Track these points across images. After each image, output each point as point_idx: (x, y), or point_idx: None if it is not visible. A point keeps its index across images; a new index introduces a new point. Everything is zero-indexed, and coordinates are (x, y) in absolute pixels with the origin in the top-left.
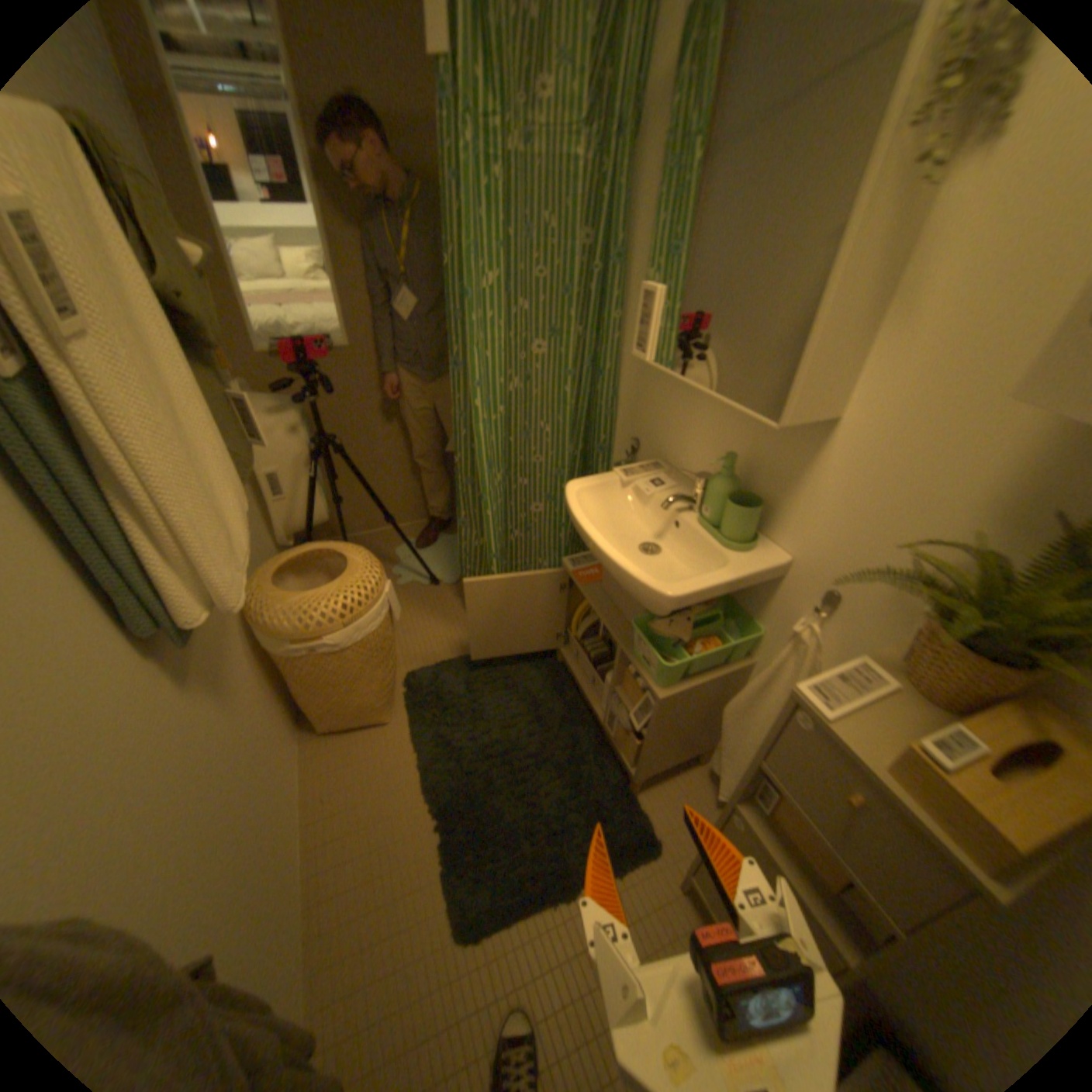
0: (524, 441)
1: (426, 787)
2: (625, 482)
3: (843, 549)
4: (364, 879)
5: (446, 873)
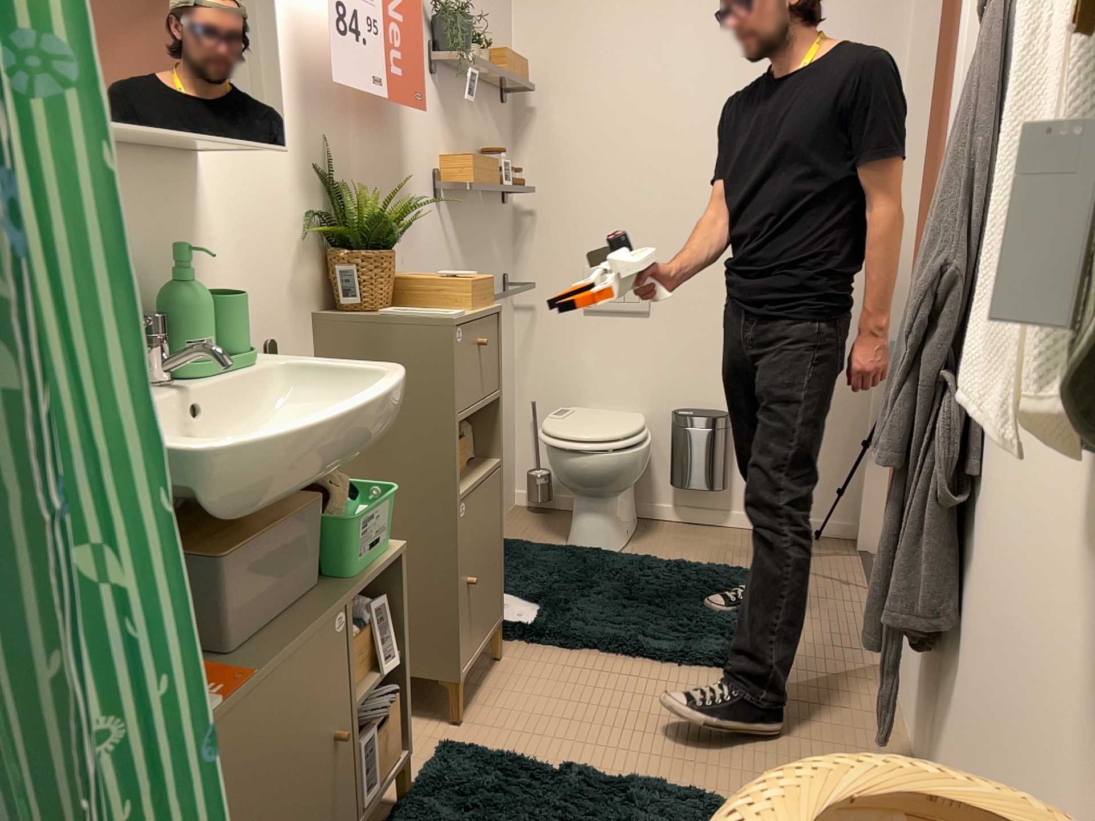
0: None
1: None
2: None
3: (260, 296)
4: None
5: None
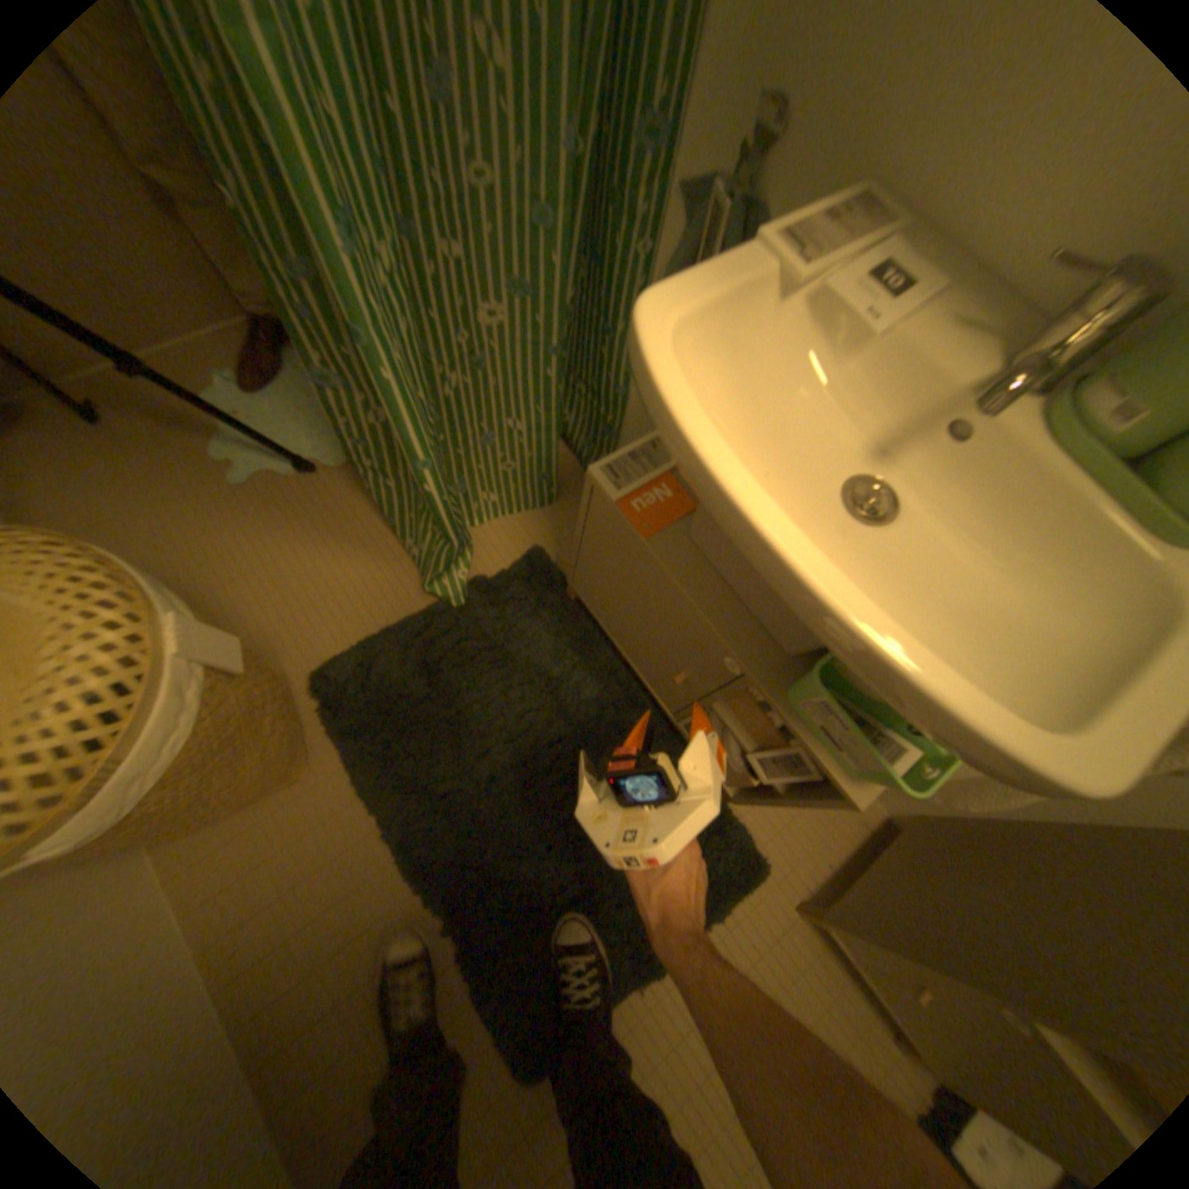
0: (442, 108)
1: (407, 871)
2: (794, 276)
3: None
4: (351, 1041)
5: (477, 997)
